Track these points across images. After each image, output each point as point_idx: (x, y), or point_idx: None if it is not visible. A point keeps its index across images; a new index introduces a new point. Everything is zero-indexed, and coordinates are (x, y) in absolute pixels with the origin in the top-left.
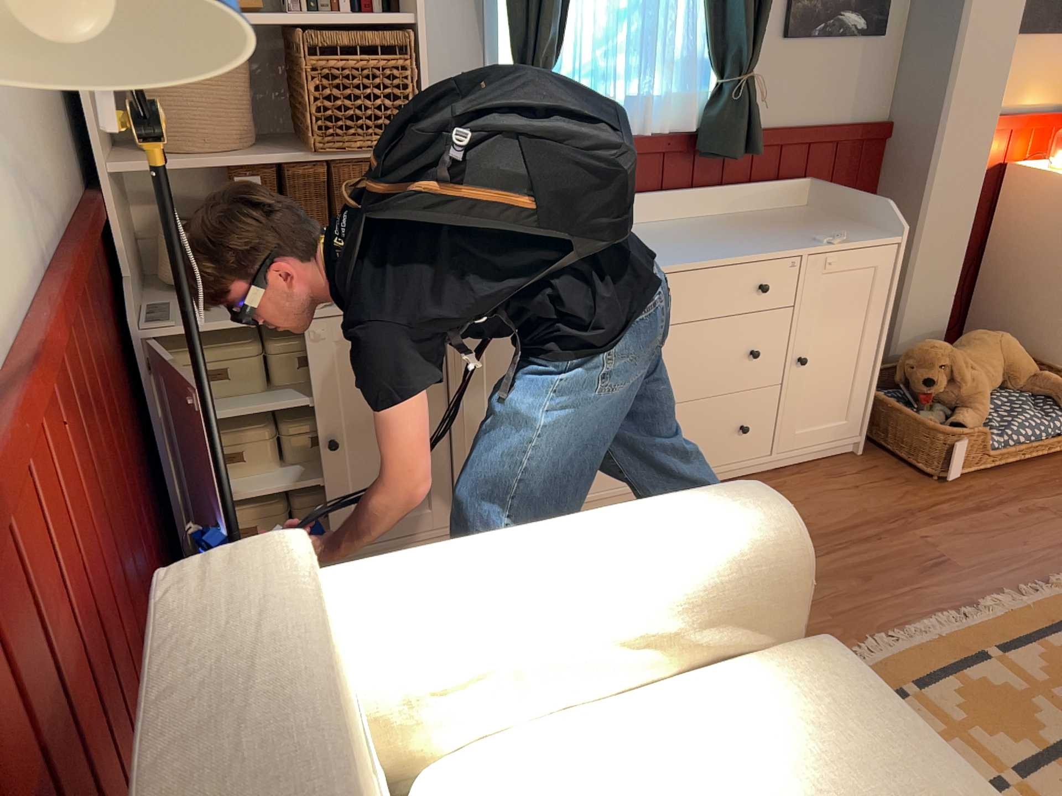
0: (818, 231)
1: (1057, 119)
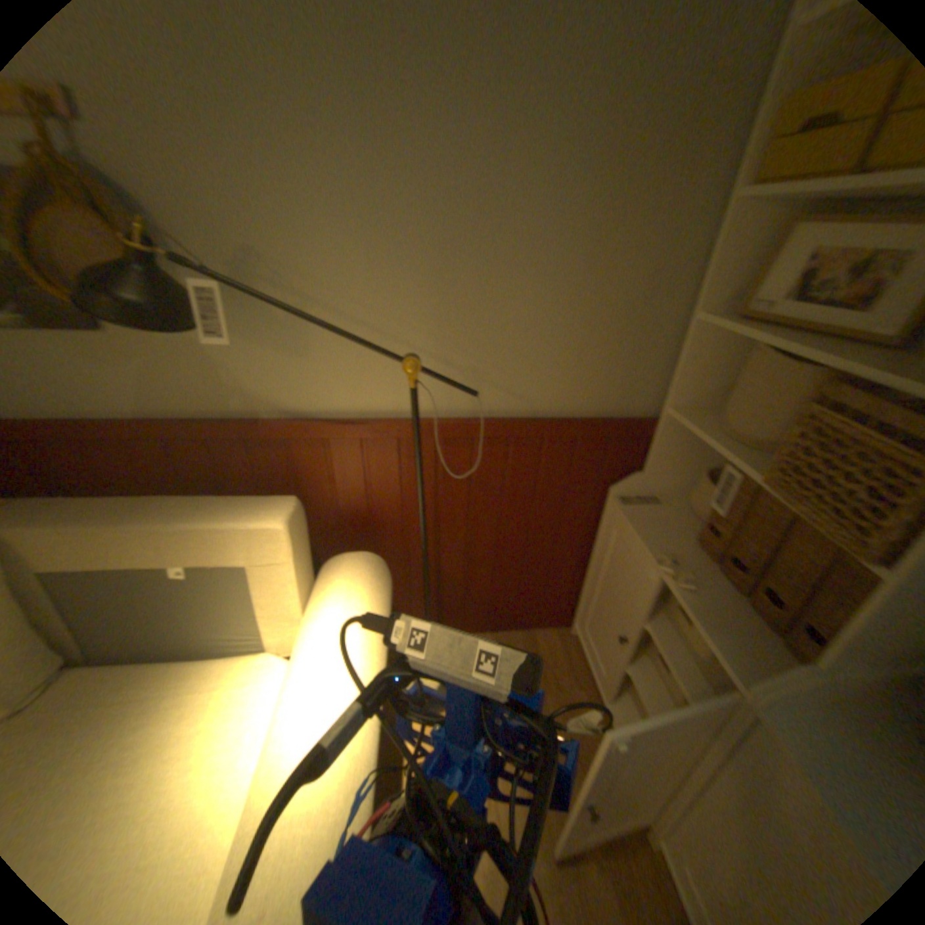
0: None
1: None
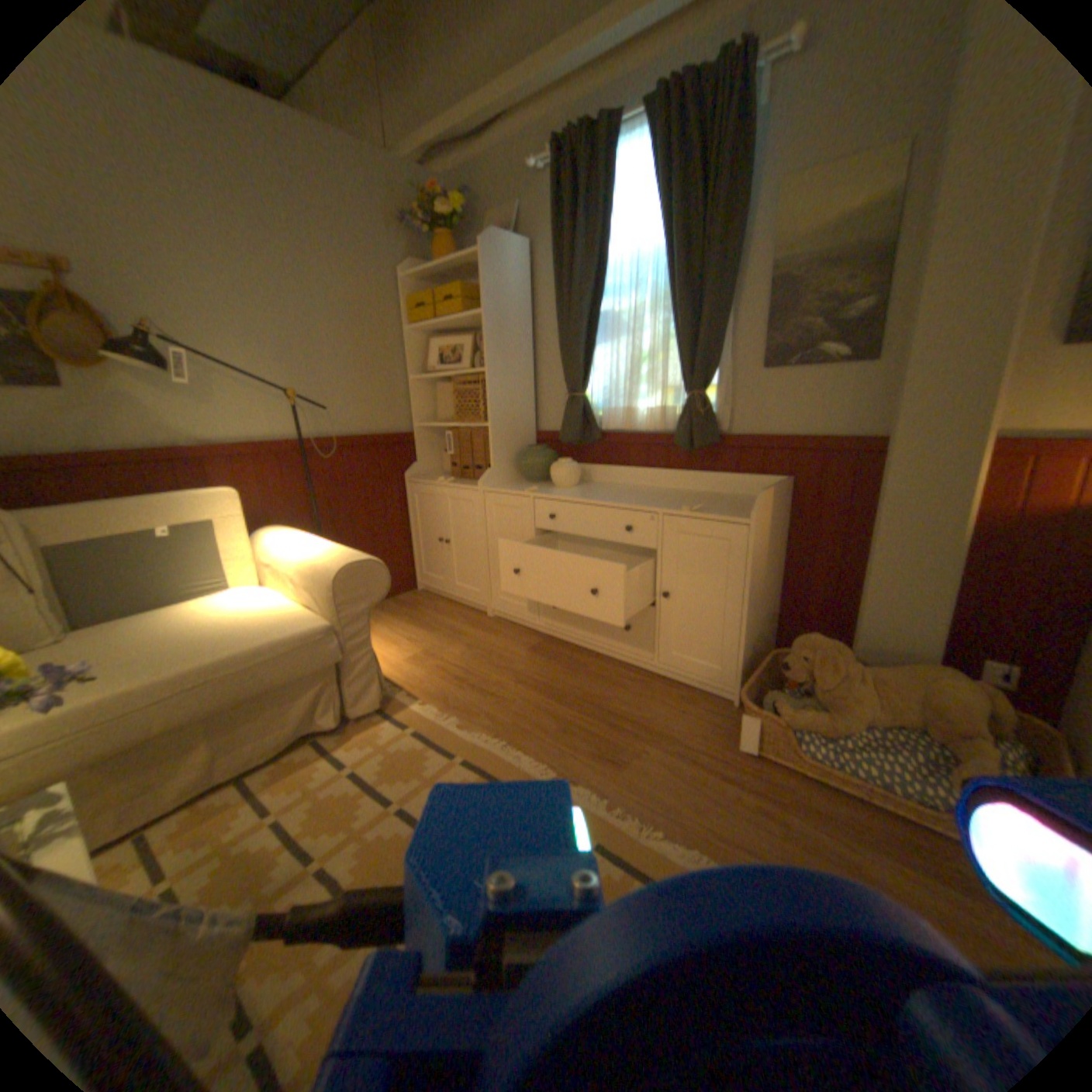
0: (713, 506)
1: None
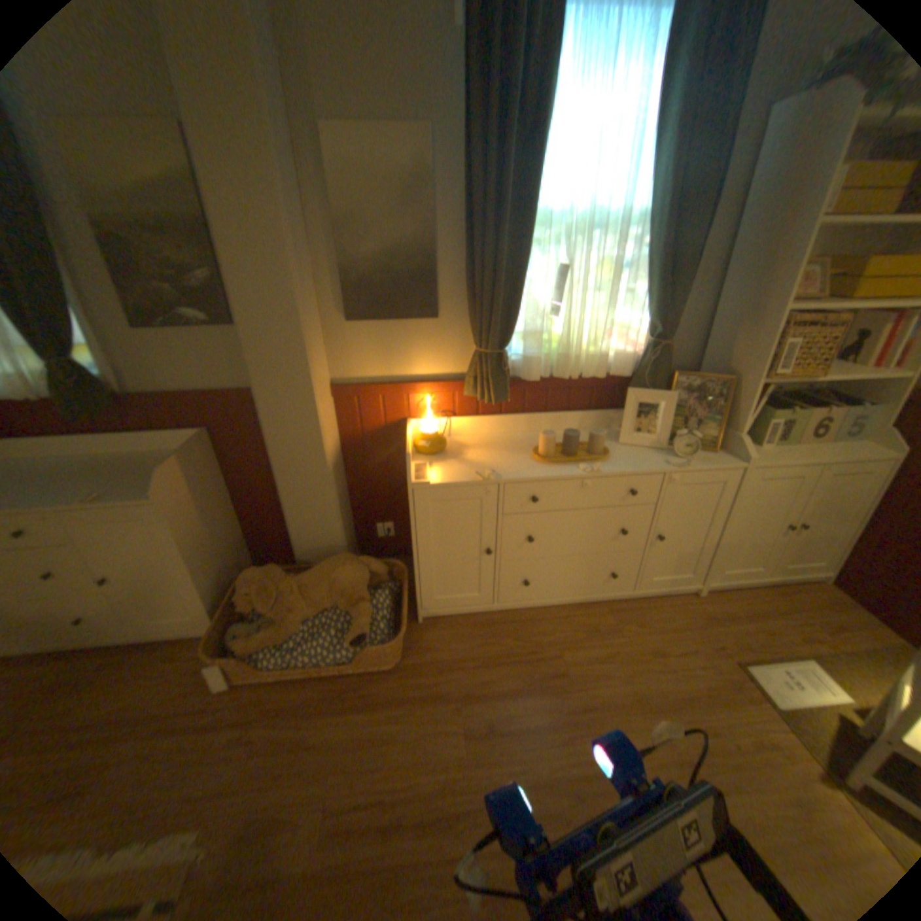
0: (121, 483)
1: (446, 388)
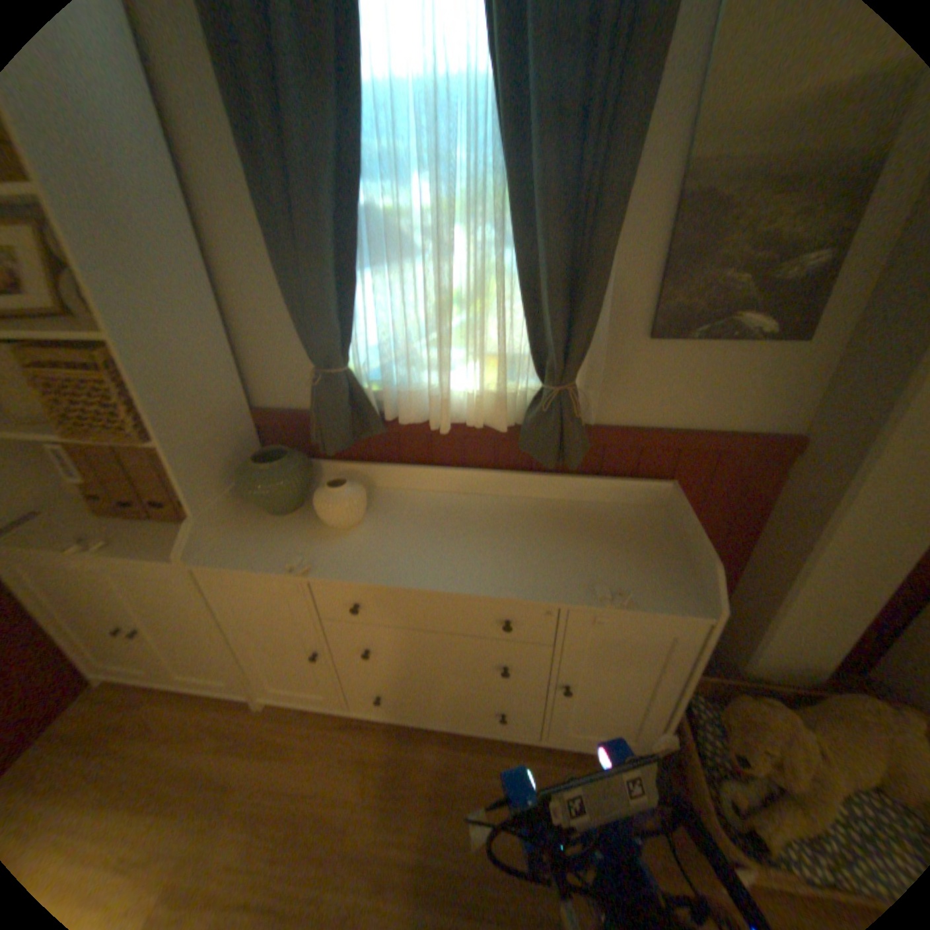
0: (621, 566)
1: None
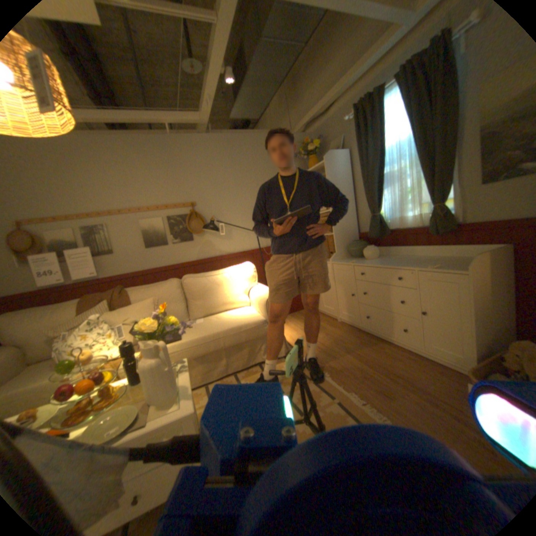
0: (451, 265)
1: None
